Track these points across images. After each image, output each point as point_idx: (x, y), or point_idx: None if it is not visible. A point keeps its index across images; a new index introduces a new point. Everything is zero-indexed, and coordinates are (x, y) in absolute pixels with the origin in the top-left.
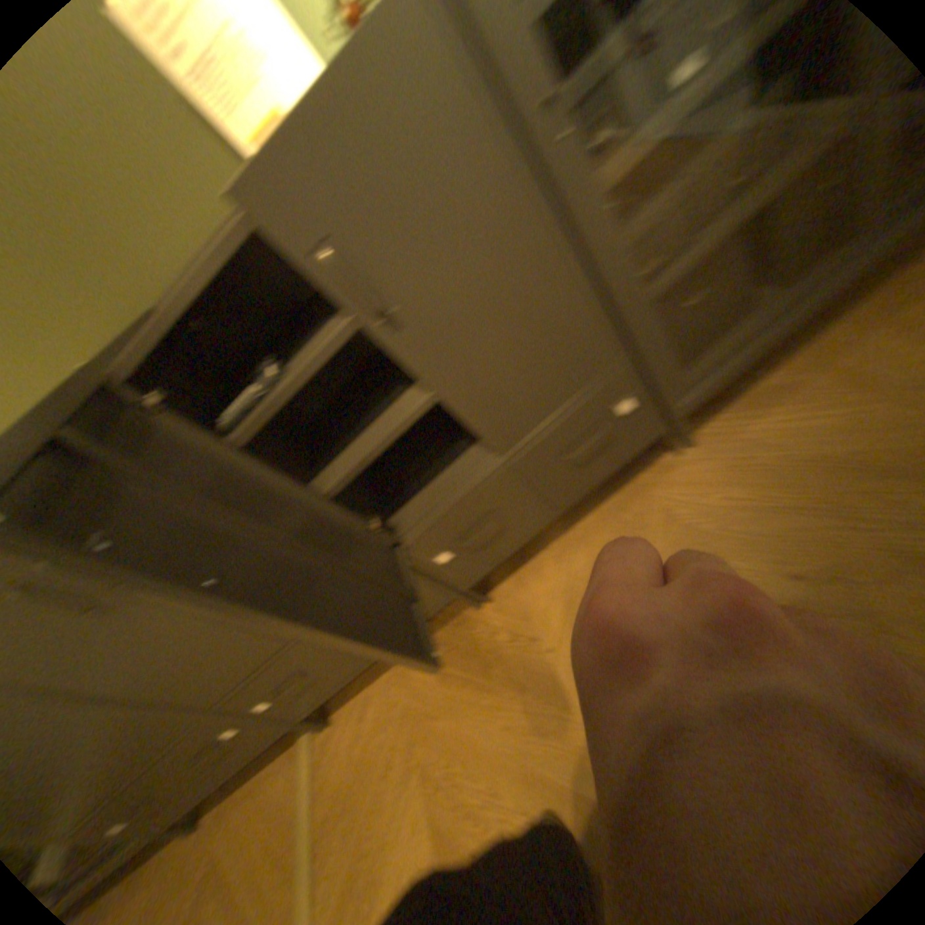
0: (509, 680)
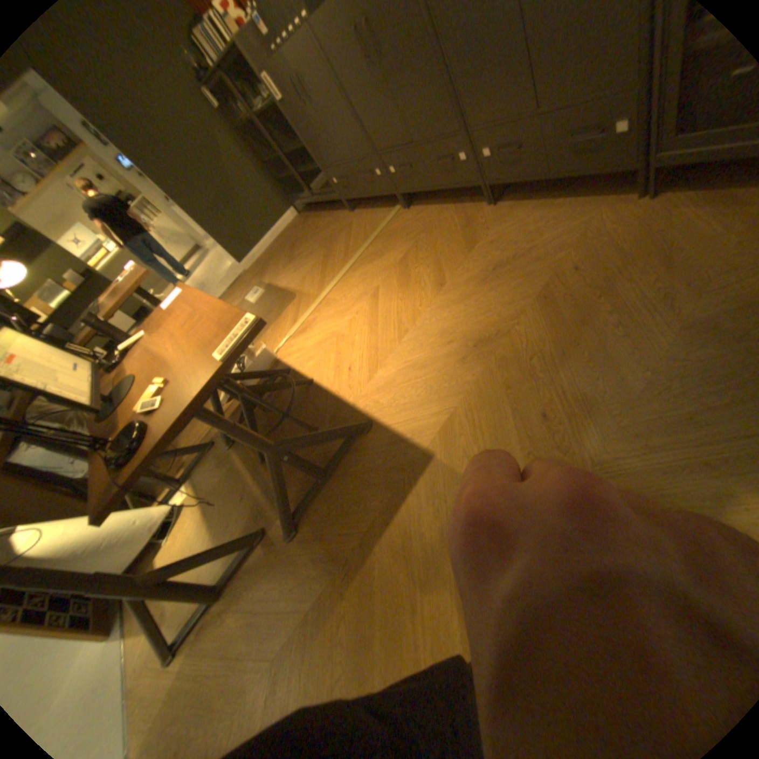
0: (465, 234)
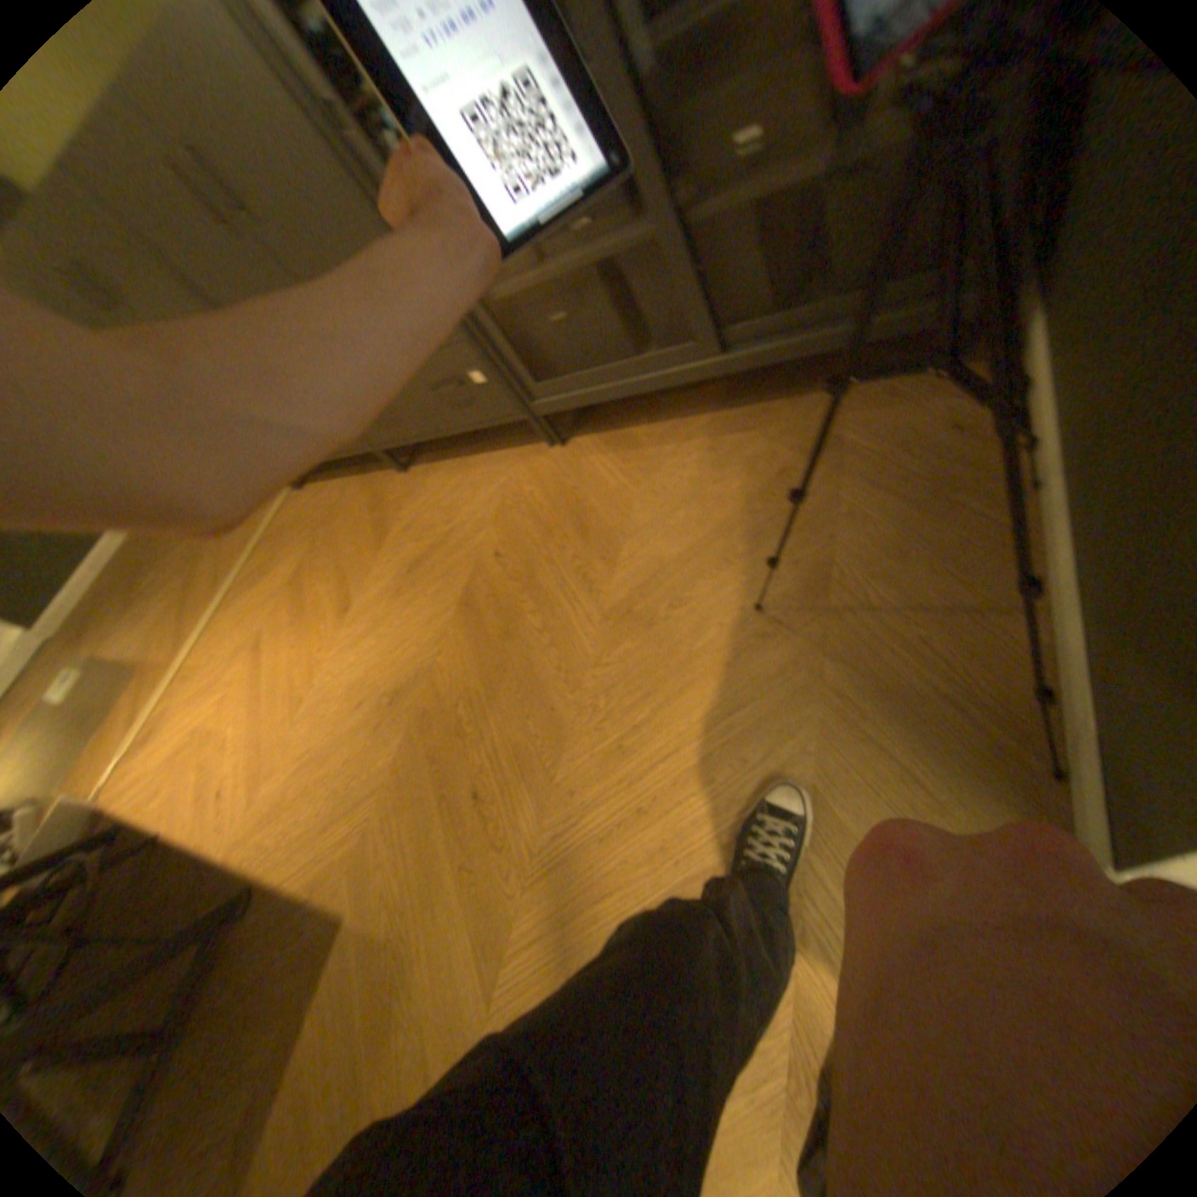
0: (372, 521)
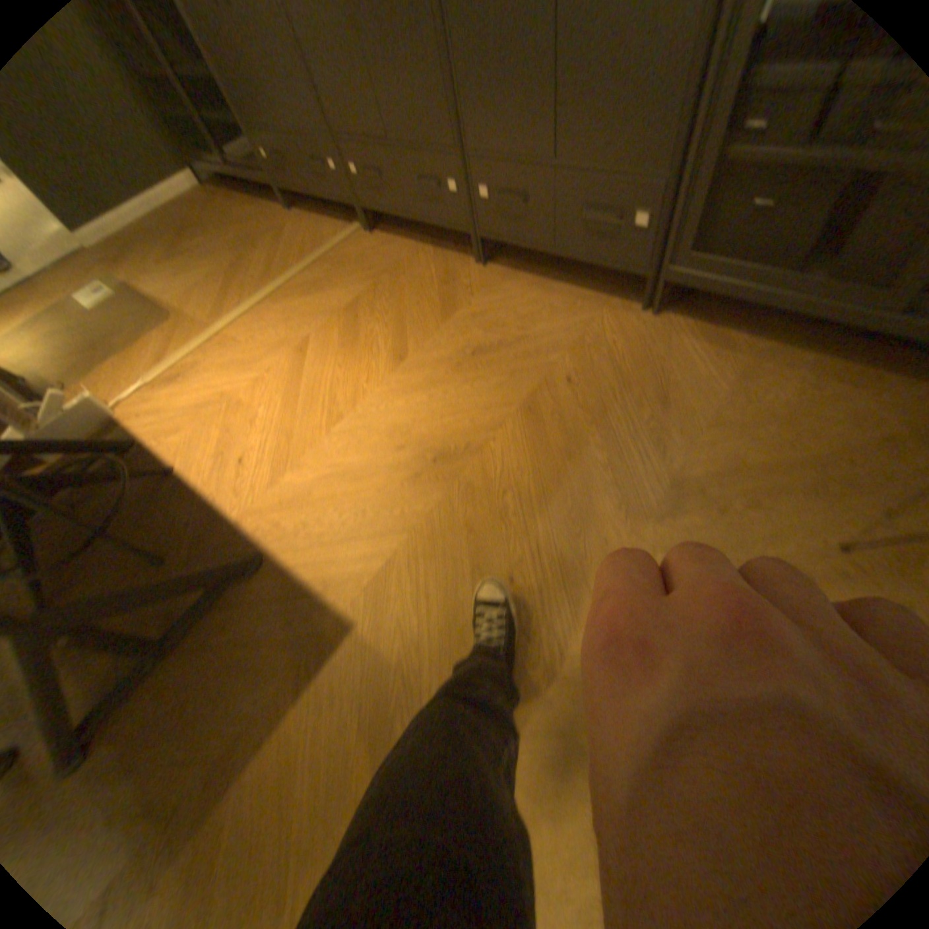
0: (441, 292)
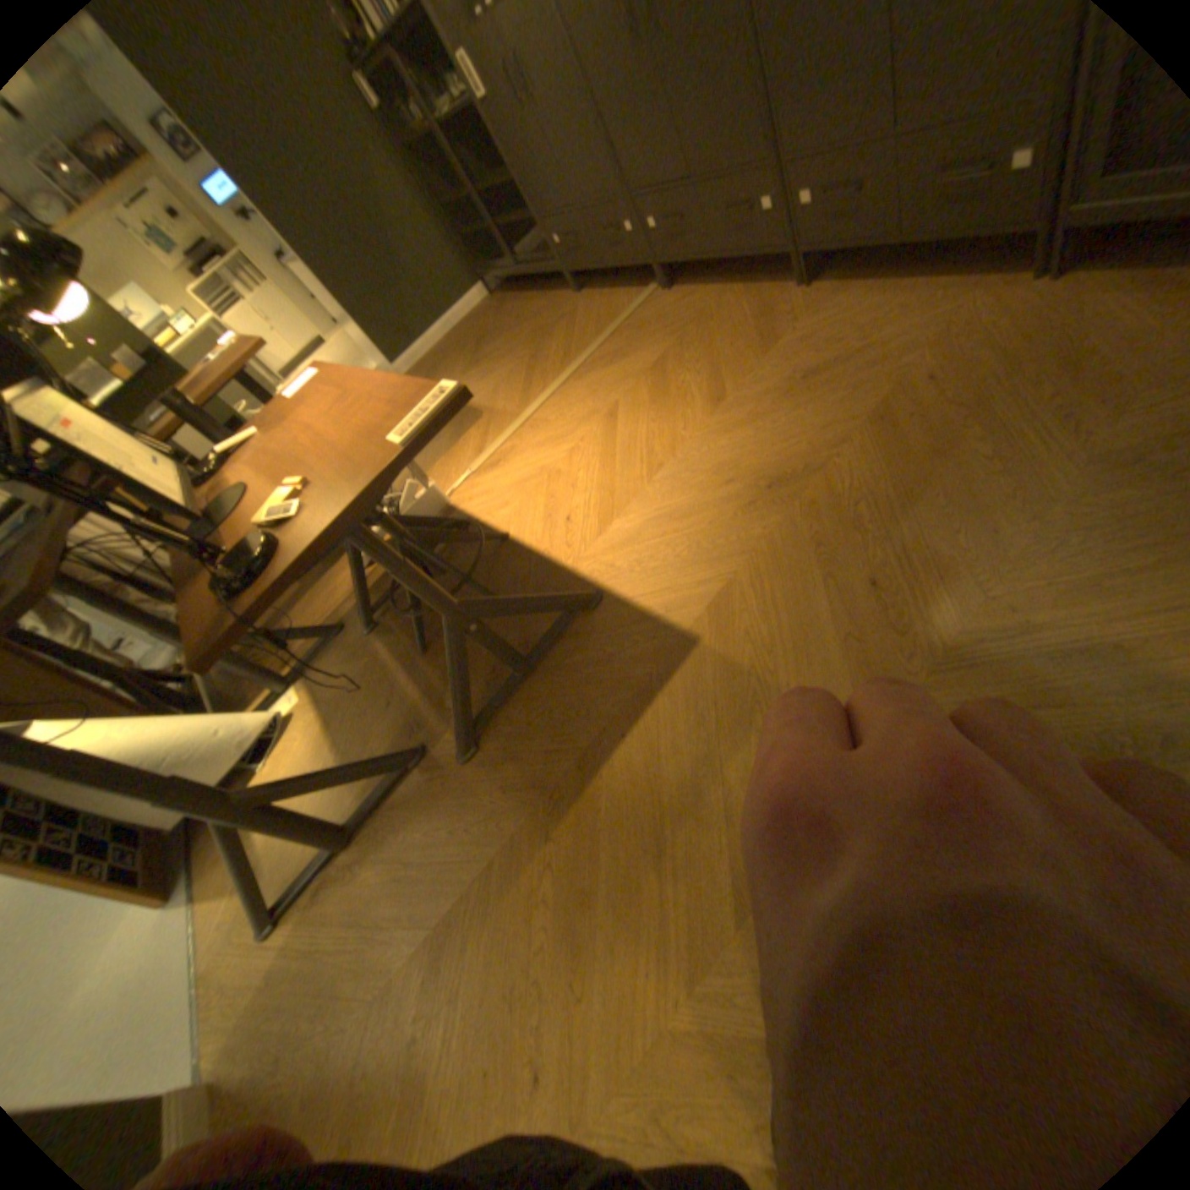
0: (759, 326)
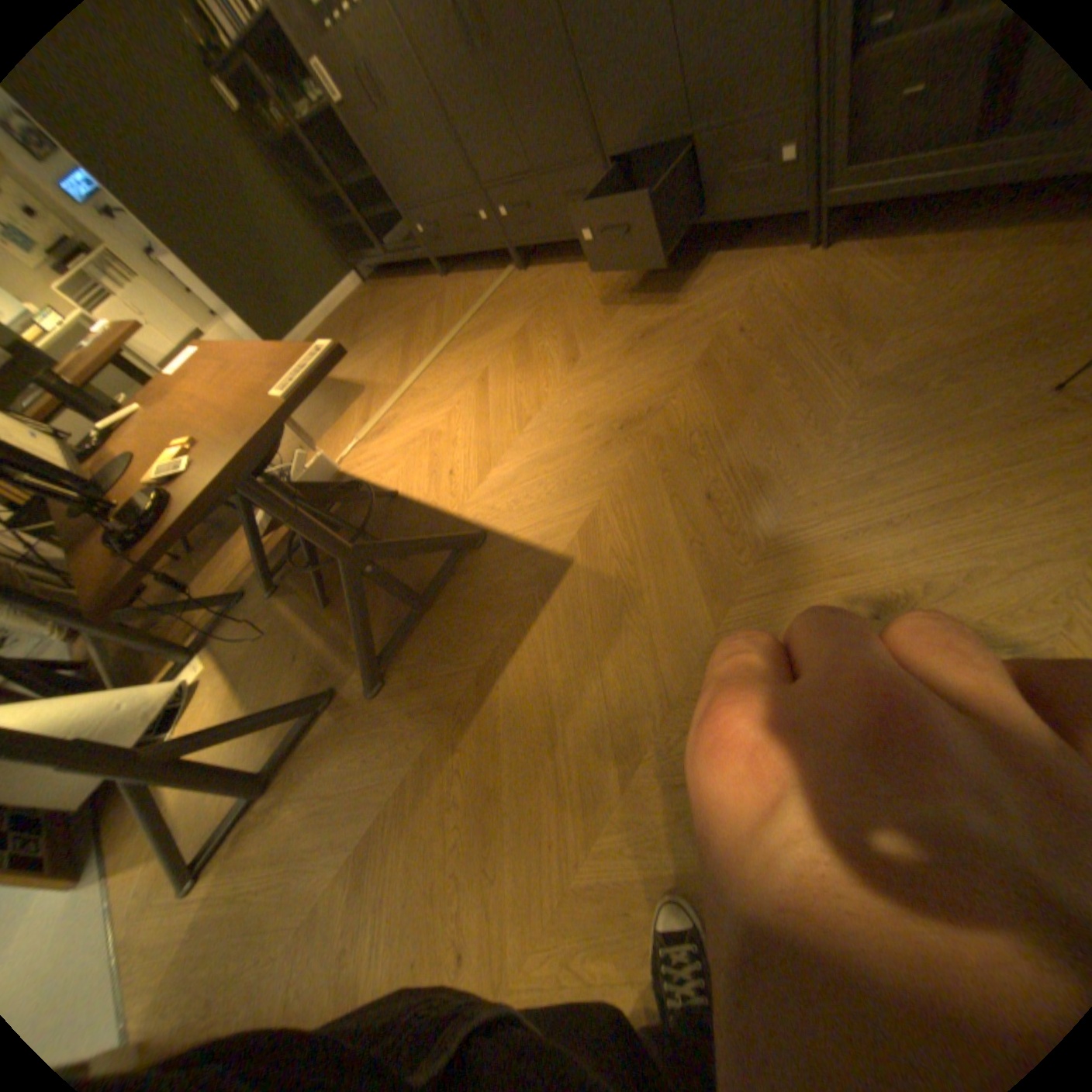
0: (603, 297)
